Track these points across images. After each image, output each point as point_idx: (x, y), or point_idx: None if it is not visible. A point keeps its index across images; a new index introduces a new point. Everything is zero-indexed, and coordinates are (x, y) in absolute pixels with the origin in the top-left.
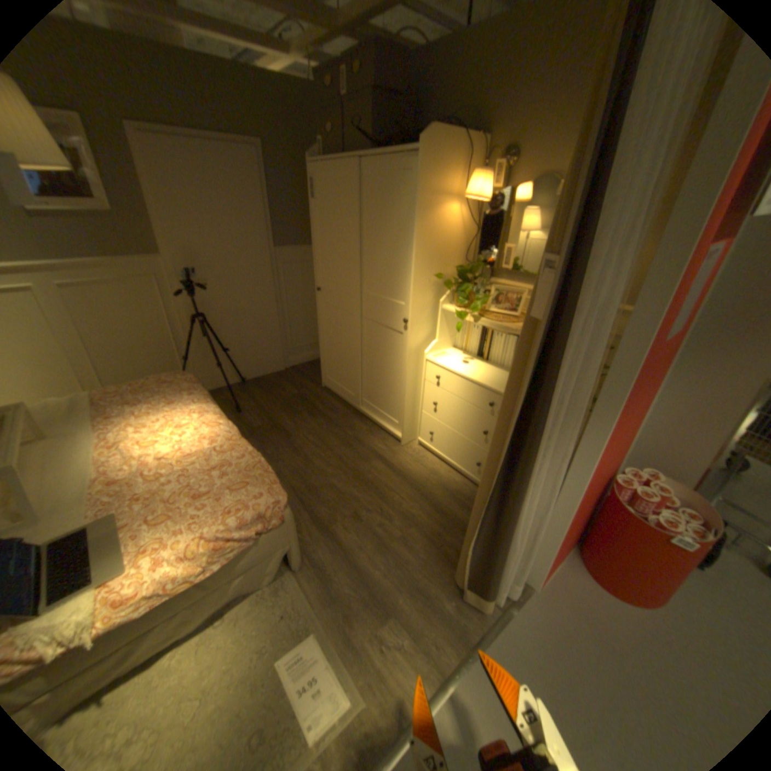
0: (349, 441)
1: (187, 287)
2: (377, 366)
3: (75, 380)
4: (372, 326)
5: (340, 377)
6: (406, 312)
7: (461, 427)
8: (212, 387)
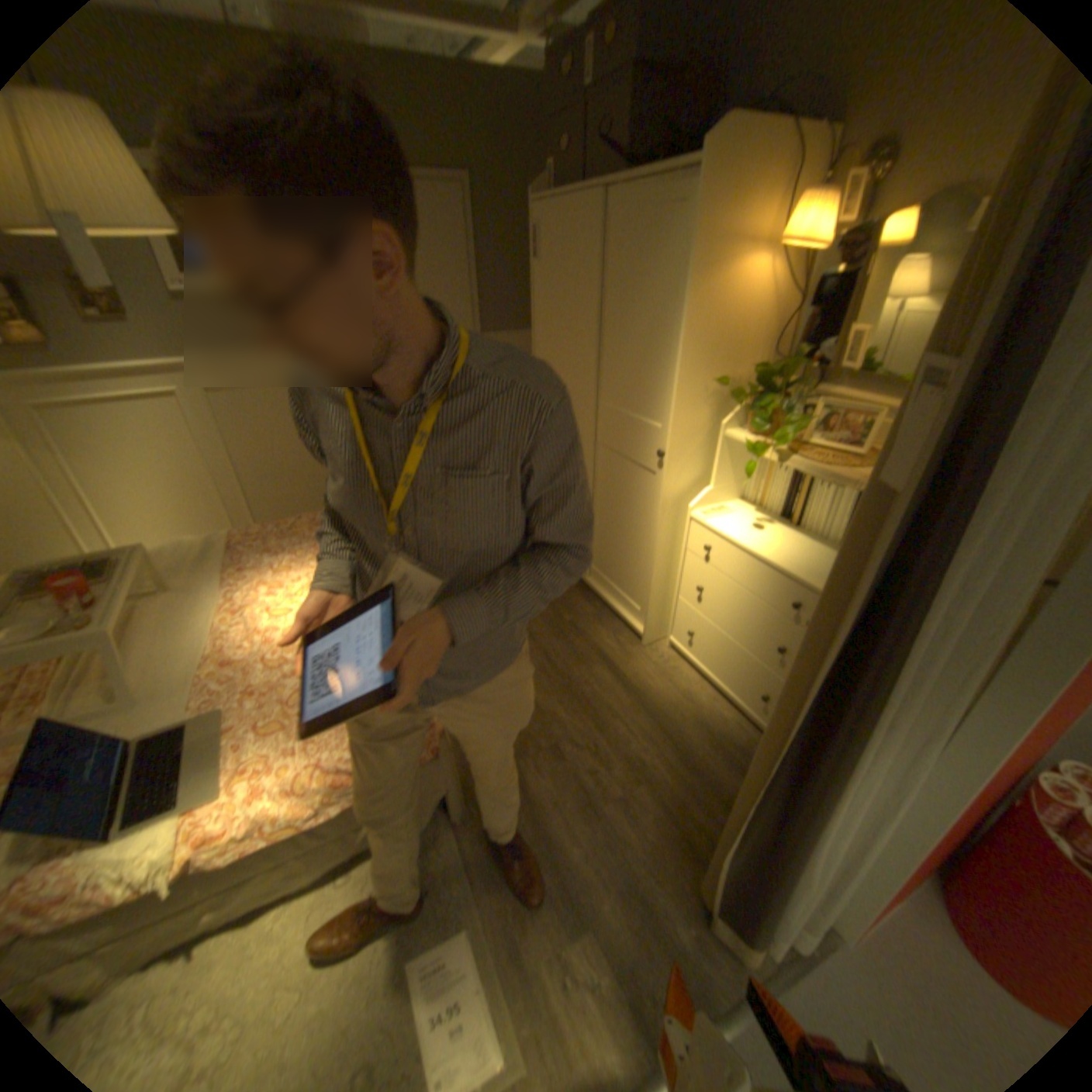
0: (563, 627)
1: None
2: (614, 518)
3: (222, 509)
4: (610, 457)
5: None
6: (663, 438)
7: (739, 632)
8: None
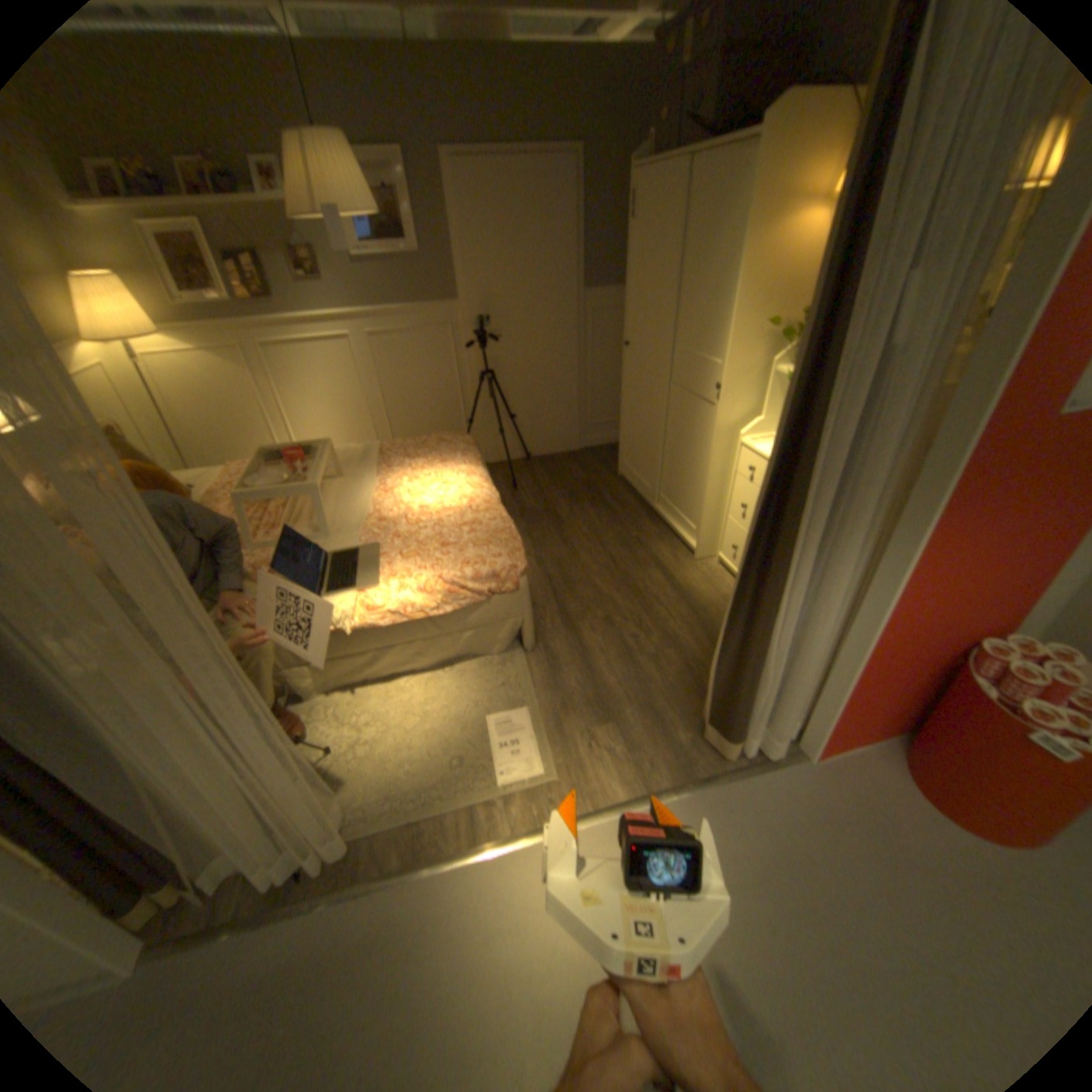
0: (629, 542)
1: (480, 338)
2: (681, 450)
3: (373, 433)
4: (681, 395)
5: (638, 464)
6: (723, 374)
7: None
8: (495, 459)
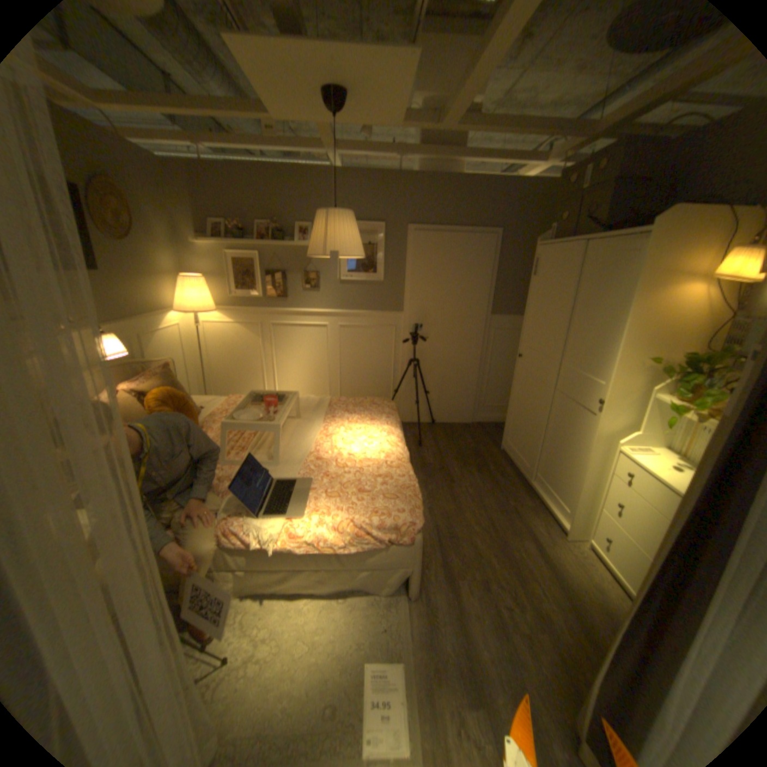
0: (508, 510)
1: (413, 337)
2: (560, 443)
3: (327, 387)
4: (564, 400)
5: (519, 444)
6: (605, 392)
7: (651, 549)
8: (407, 419)
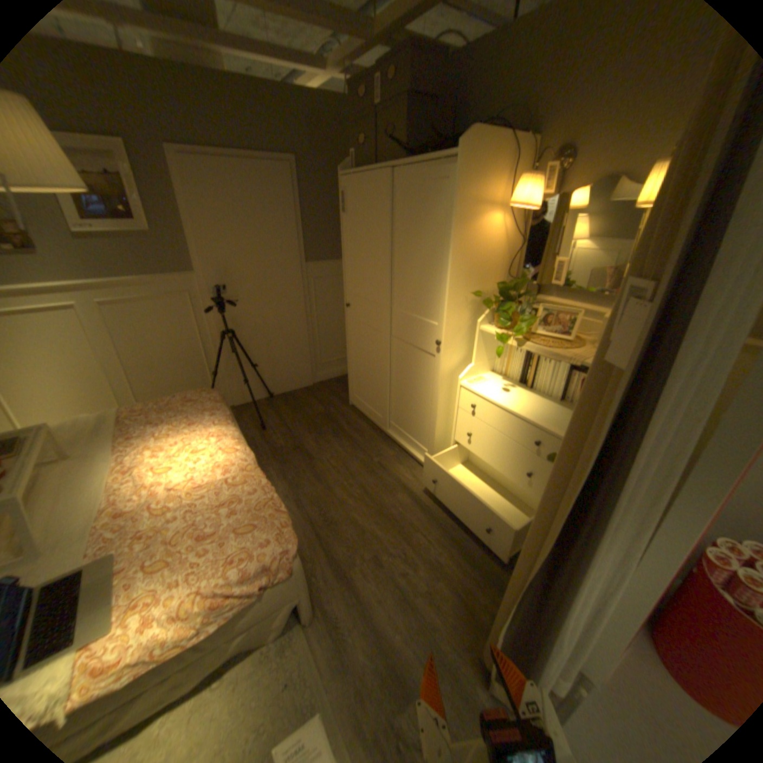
0: (374, 468)
1: (217, 303)
2: (406, 388)
3: (109, 393)
4: (401, 346)
5: (367, 397)
6: (439, 333)
7: (499, 464)
8: (240, 401)
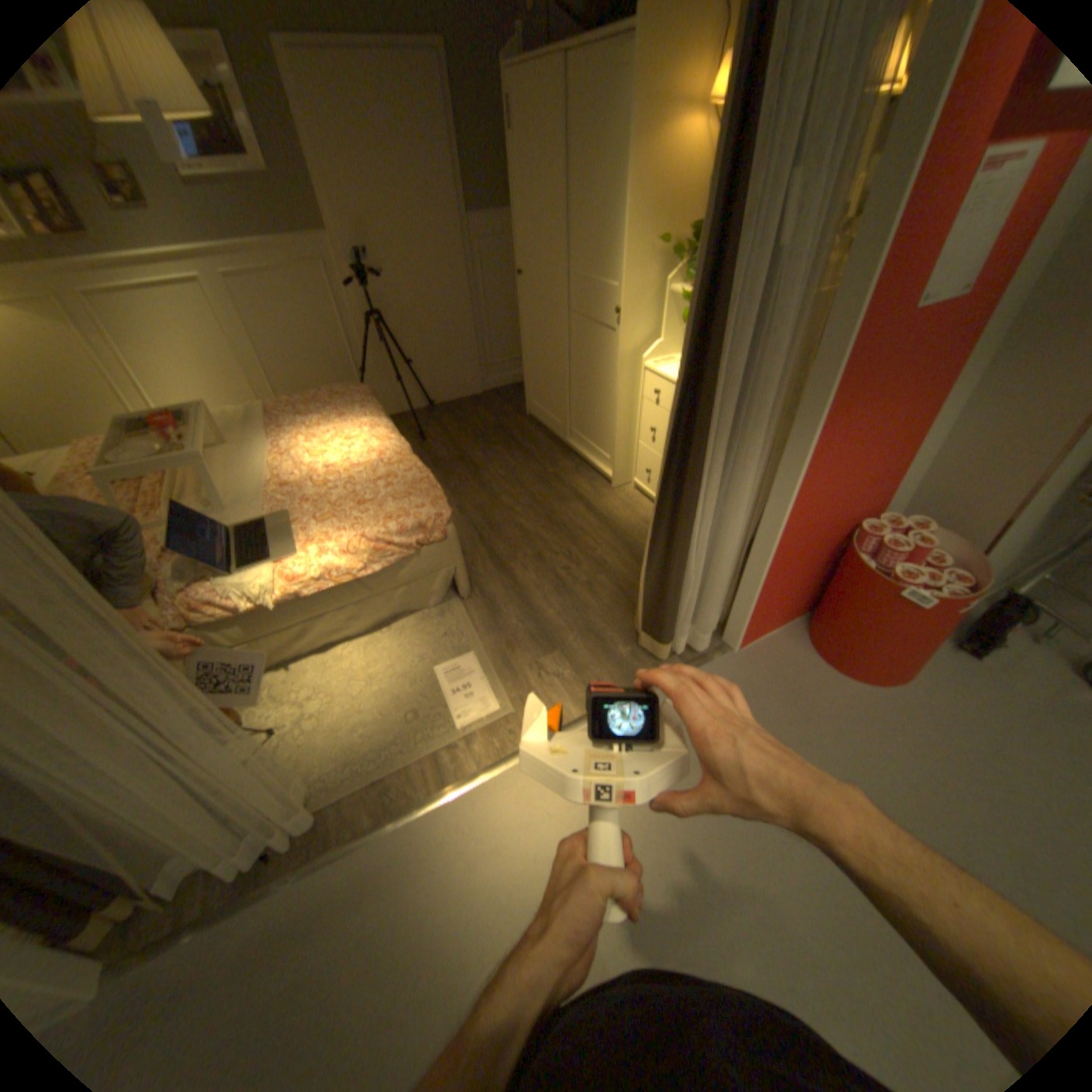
0: (548, 479)
1: (358, 274)
2: (587, 381)
3: (249, 392)
4: (581, 323)
5: (546, 400)
6: (620, 297)
7: None
8: (395, 410)
